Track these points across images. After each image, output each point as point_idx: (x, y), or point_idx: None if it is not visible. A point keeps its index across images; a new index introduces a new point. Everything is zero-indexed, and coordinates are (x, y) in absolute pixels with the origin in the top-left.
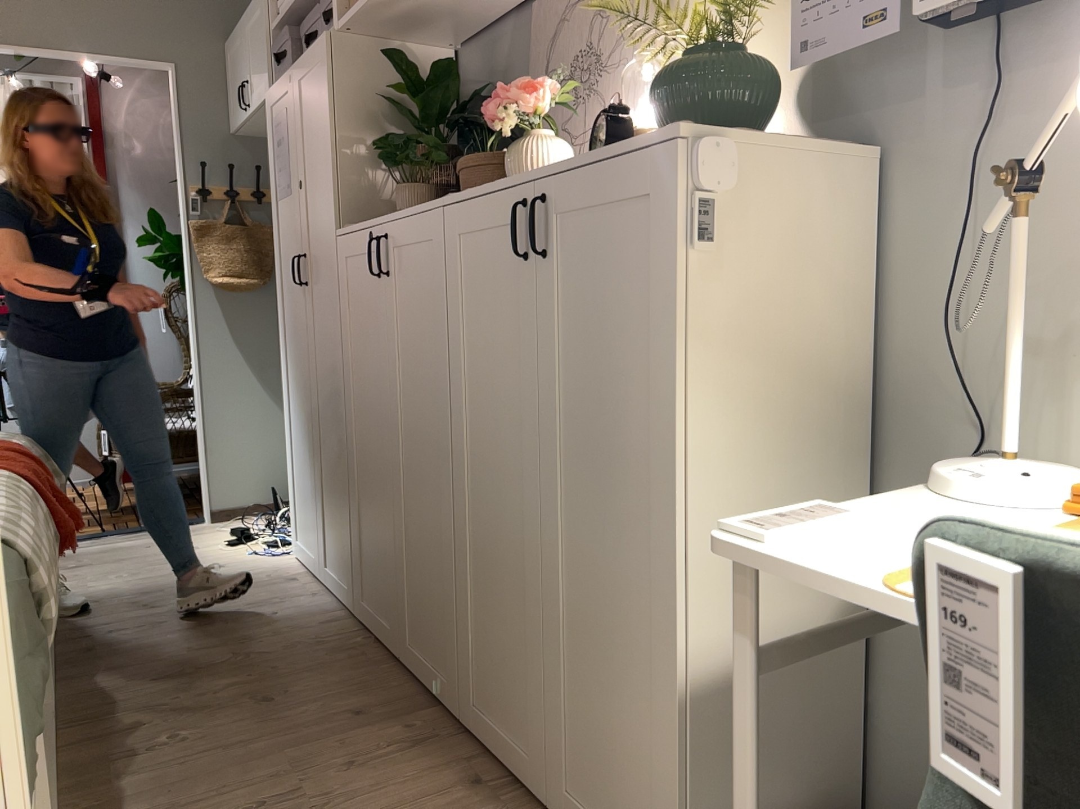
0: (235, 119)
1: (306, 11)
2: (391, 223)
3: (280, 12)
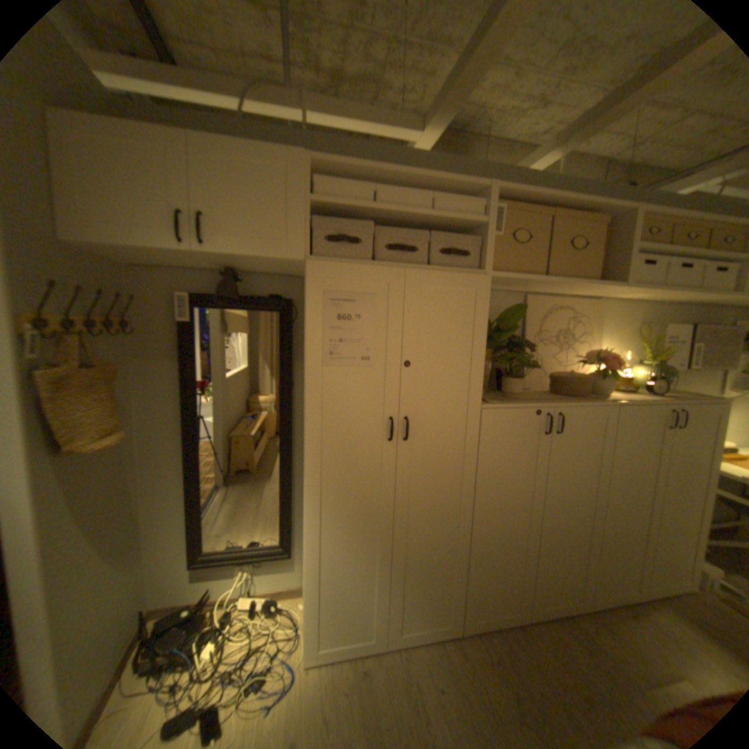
0: (107, 234)
1: (369, 214)
2: (569, 409)
3: (316, 189)
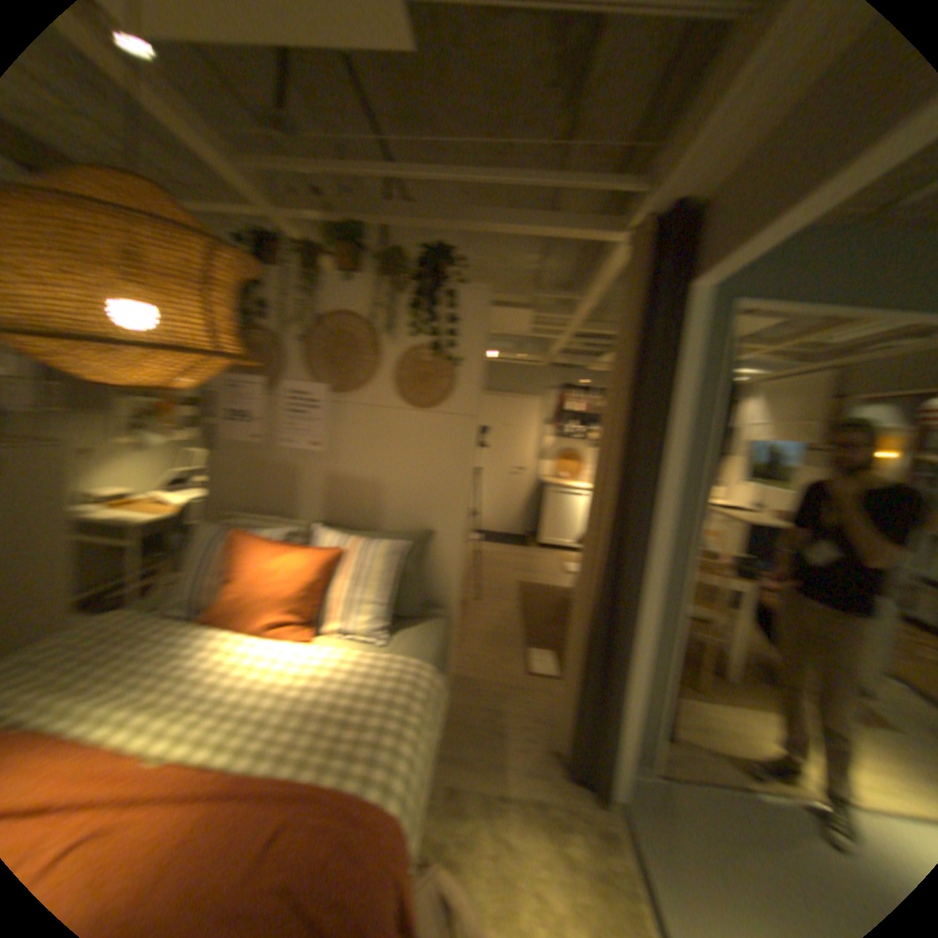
0: None
1: None
2: None
3: None
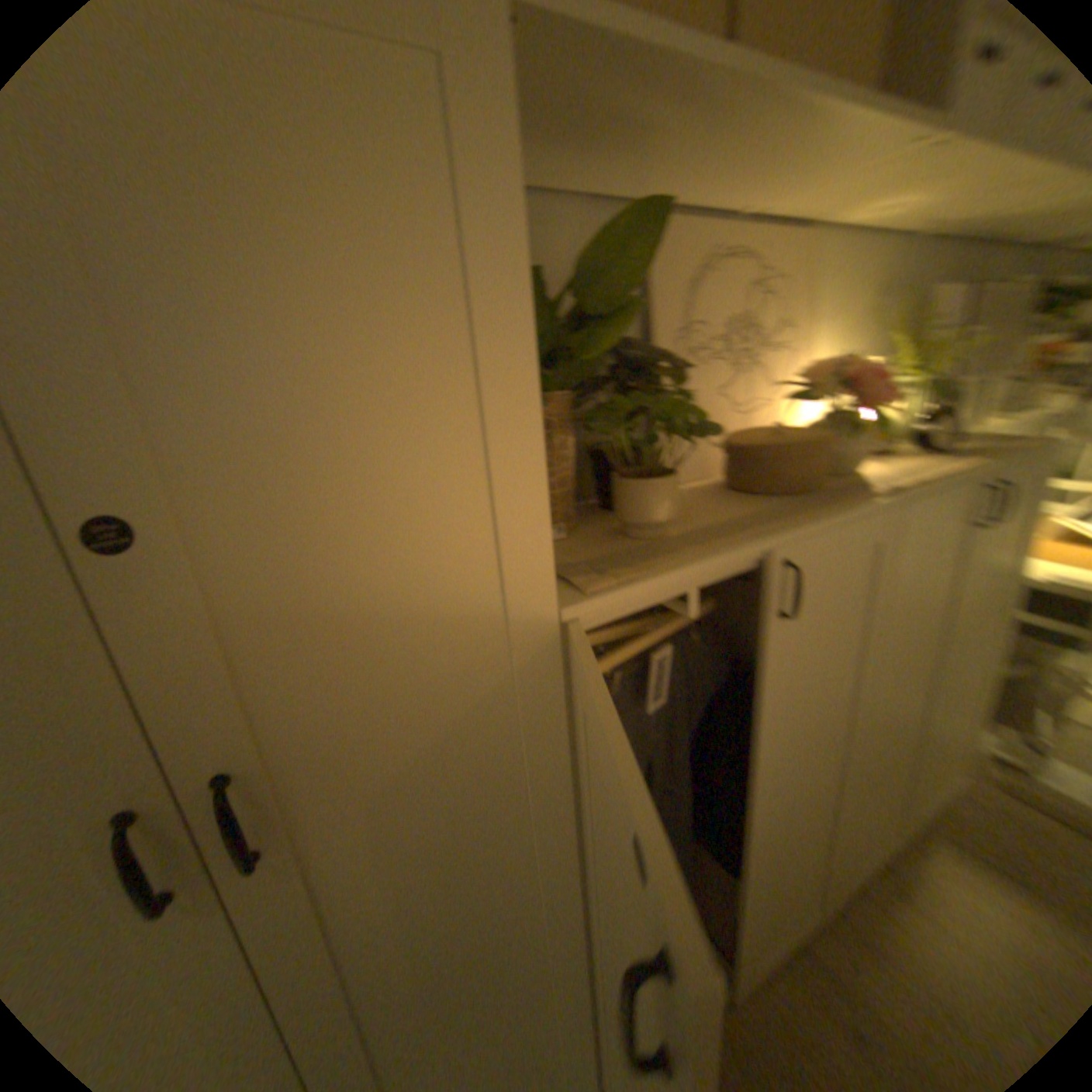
0: None
1: None
2: (810, 540)
3: None
